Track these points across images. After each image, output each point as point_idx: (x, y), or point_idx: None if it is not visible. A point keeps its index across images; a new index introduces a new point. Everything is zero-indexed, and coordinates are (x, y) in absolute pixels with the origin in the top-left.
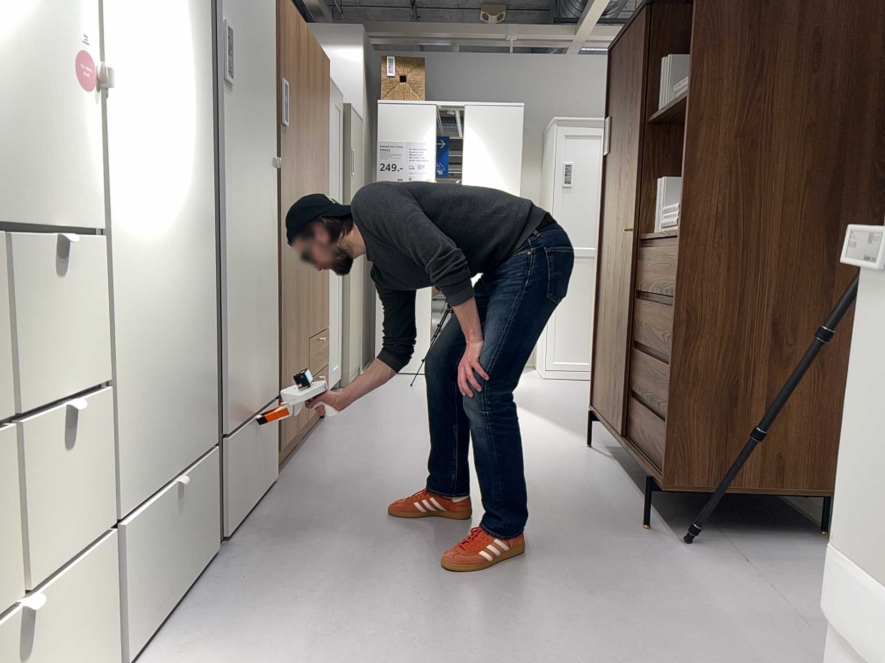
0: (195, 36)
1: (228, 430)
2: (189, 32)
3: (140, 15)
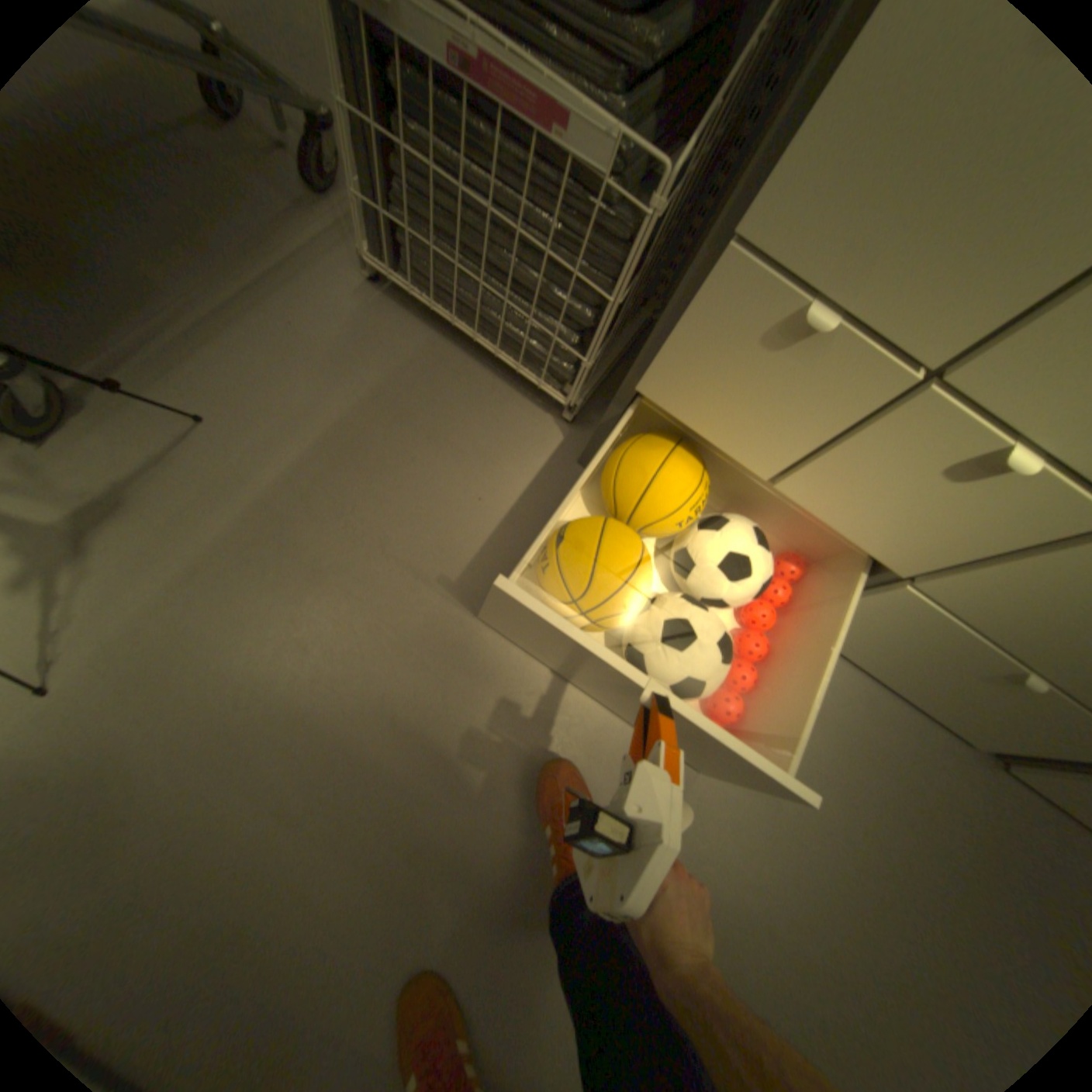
0: None
1: None
2: None
3: None
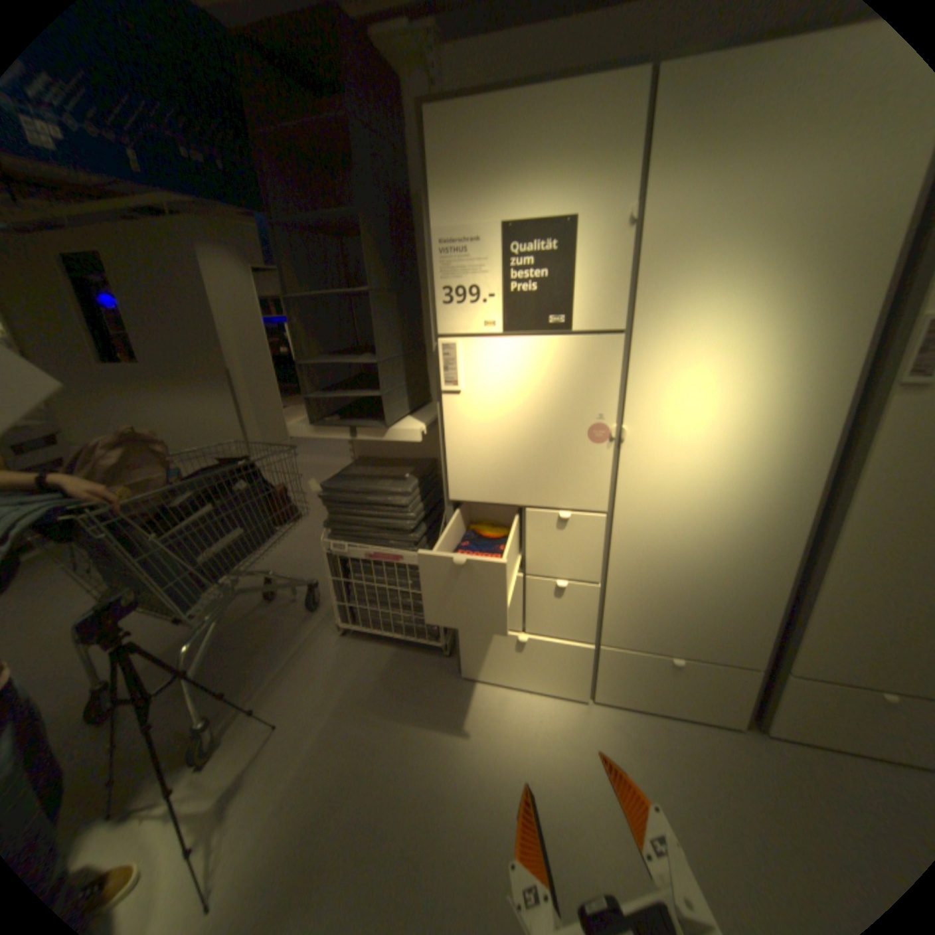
0: (819, 359)
1: (799, 674)
2: (803, 359)
3: (692, 378)
